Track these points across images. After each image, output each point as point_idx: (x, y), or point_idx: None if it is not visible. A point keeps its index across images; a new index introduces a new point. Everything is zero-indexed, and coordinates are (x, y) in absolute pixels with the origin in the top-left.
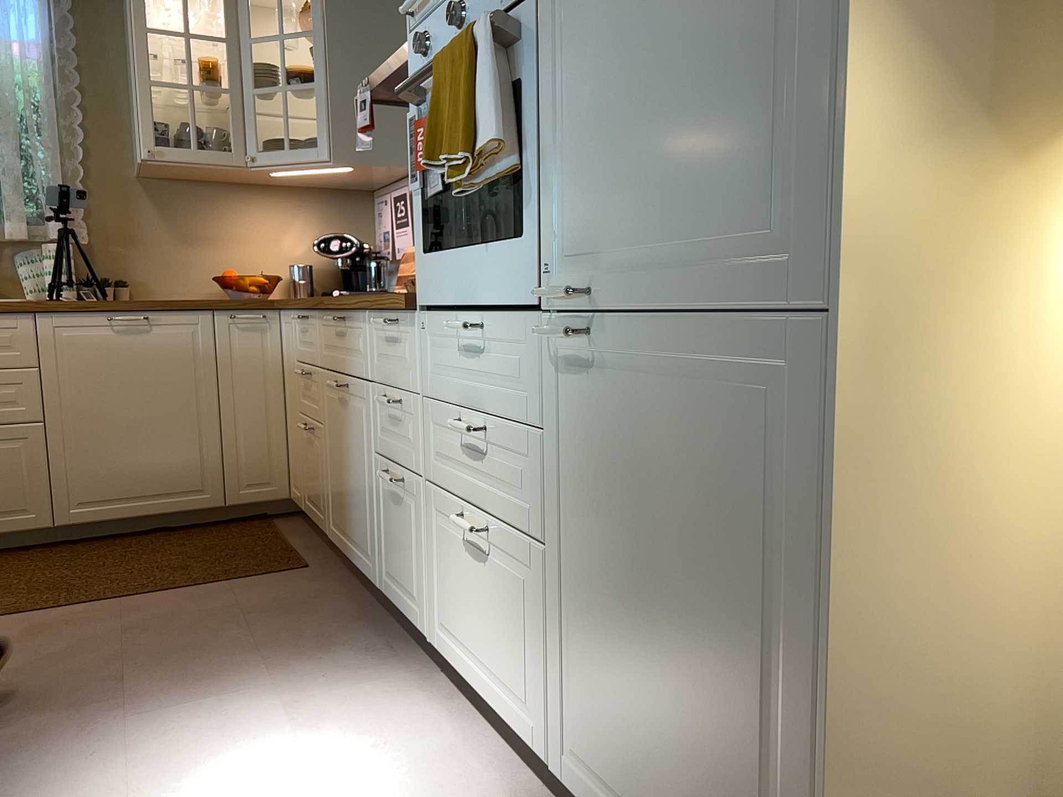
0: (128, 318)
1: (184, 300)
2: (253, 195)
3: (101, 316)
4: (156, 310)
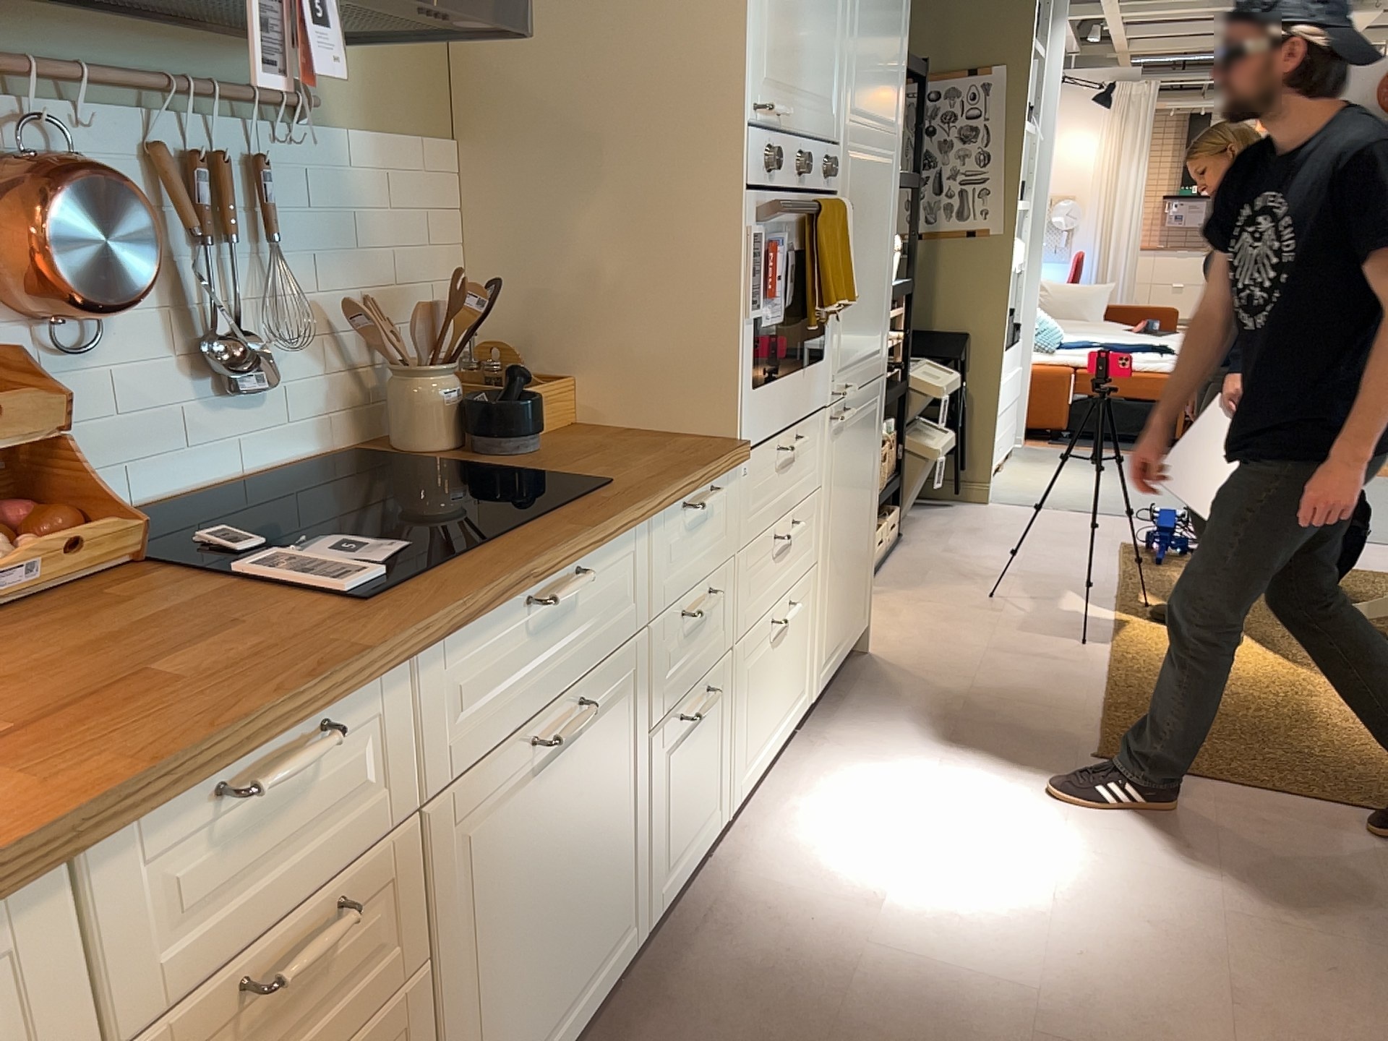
0: None
1: None
2: None
3: None
4: None
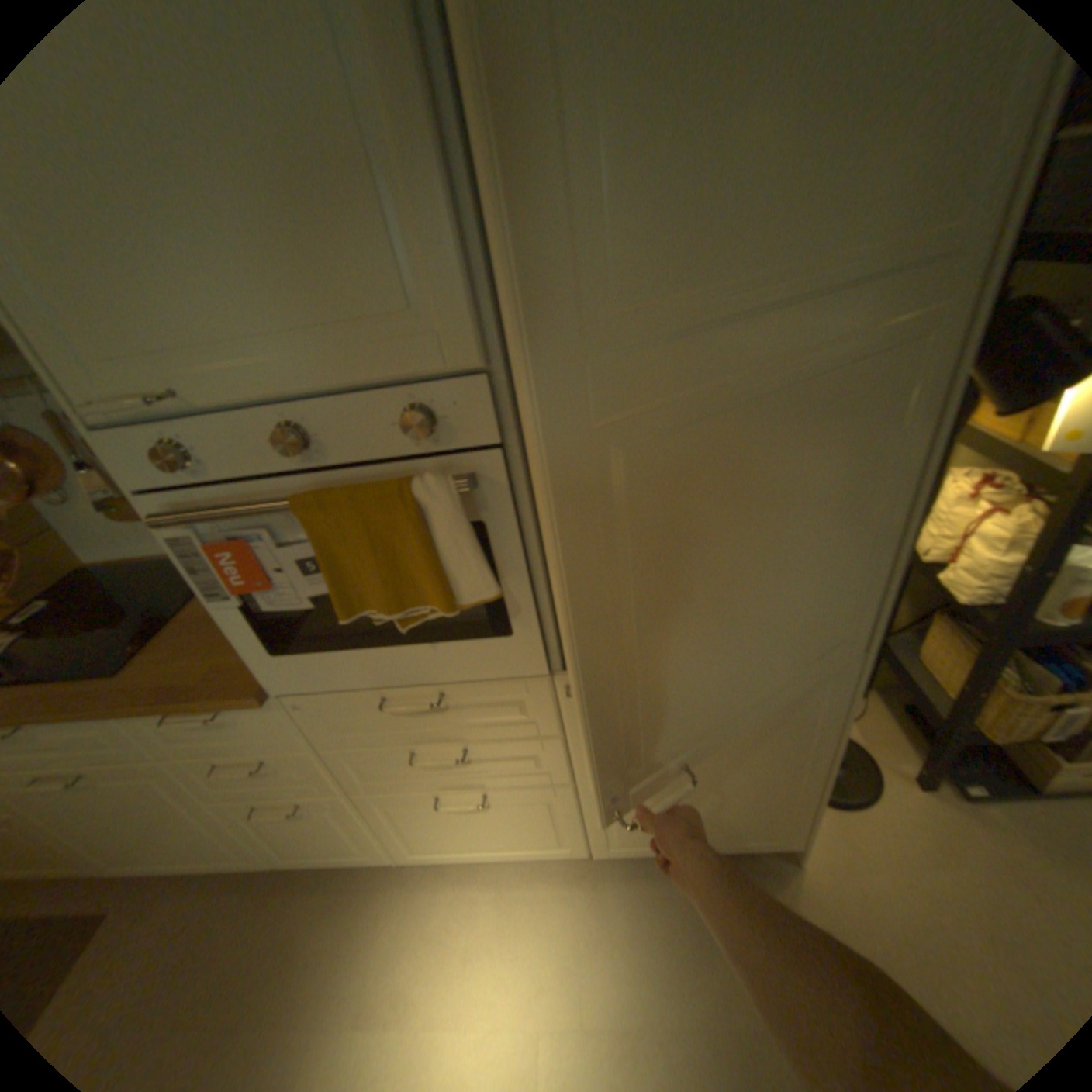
0: None
1: None
2: None
3: None
4: None
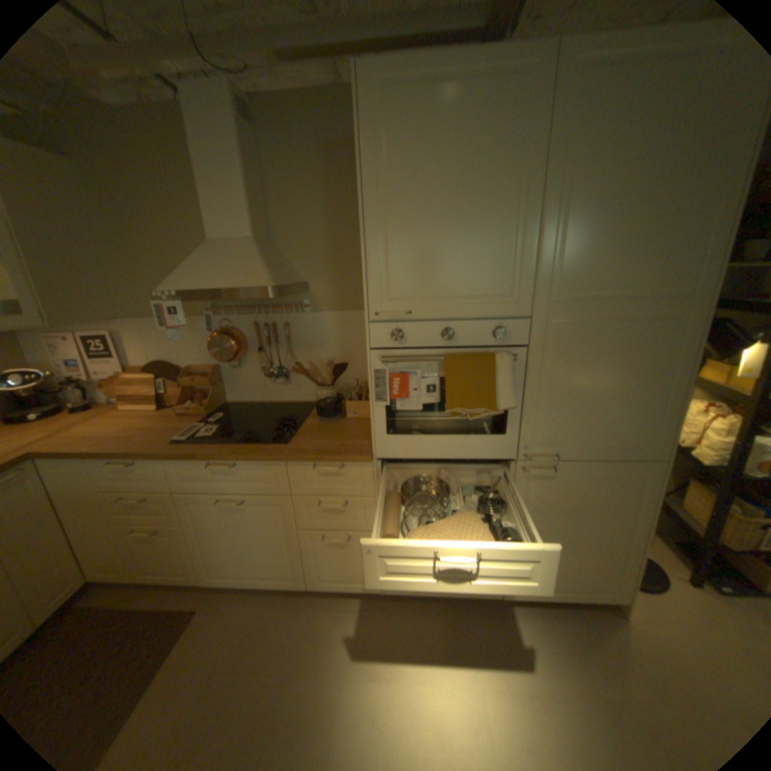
0: None
1: None
2: None
3: None
4: None
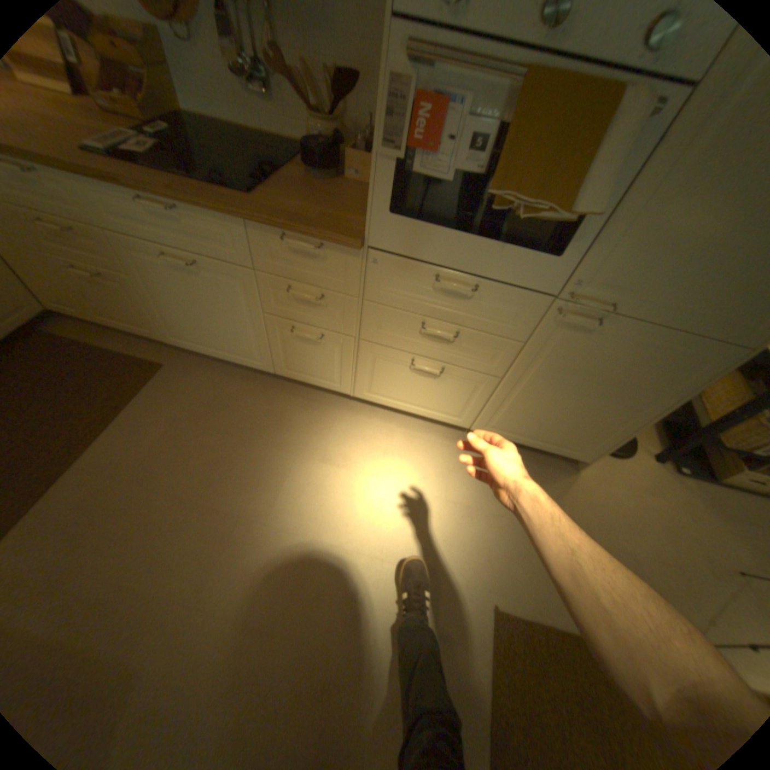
0: None
1: None
2: None
3: None
4: None
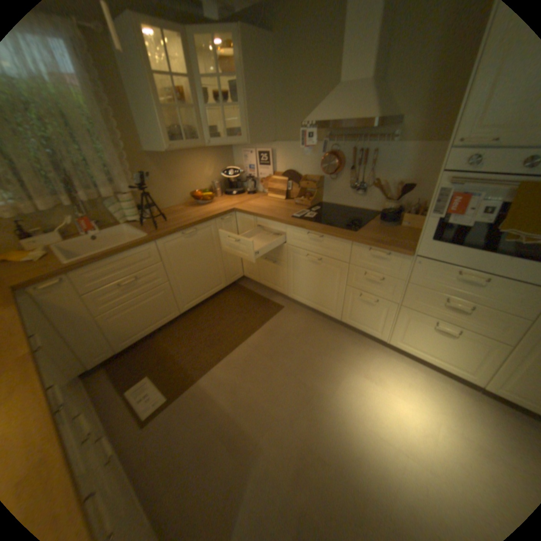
0: (190, 233)
1: (174, 206)
2: (190, 152)
3: (178, 234)
4: (197, 225)
